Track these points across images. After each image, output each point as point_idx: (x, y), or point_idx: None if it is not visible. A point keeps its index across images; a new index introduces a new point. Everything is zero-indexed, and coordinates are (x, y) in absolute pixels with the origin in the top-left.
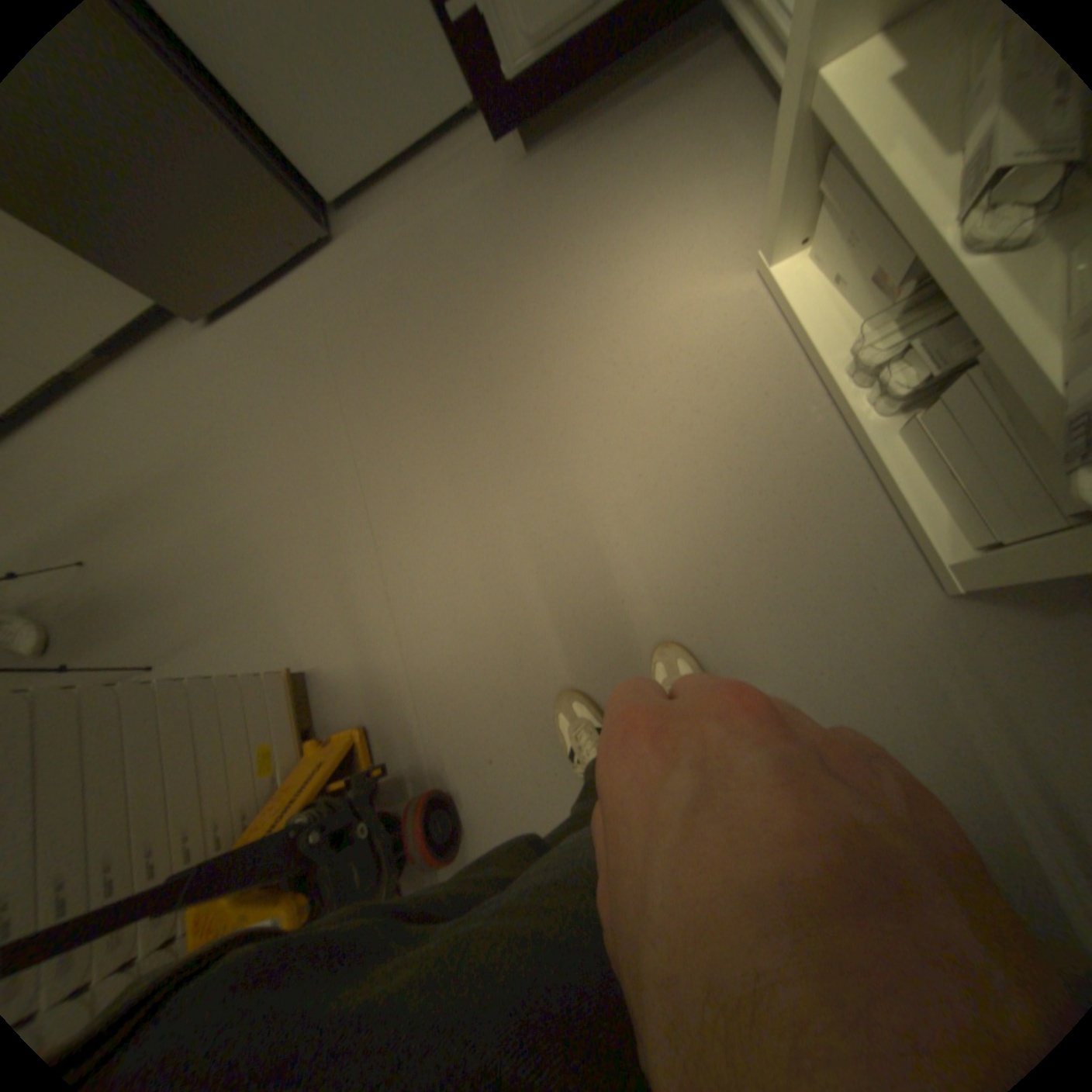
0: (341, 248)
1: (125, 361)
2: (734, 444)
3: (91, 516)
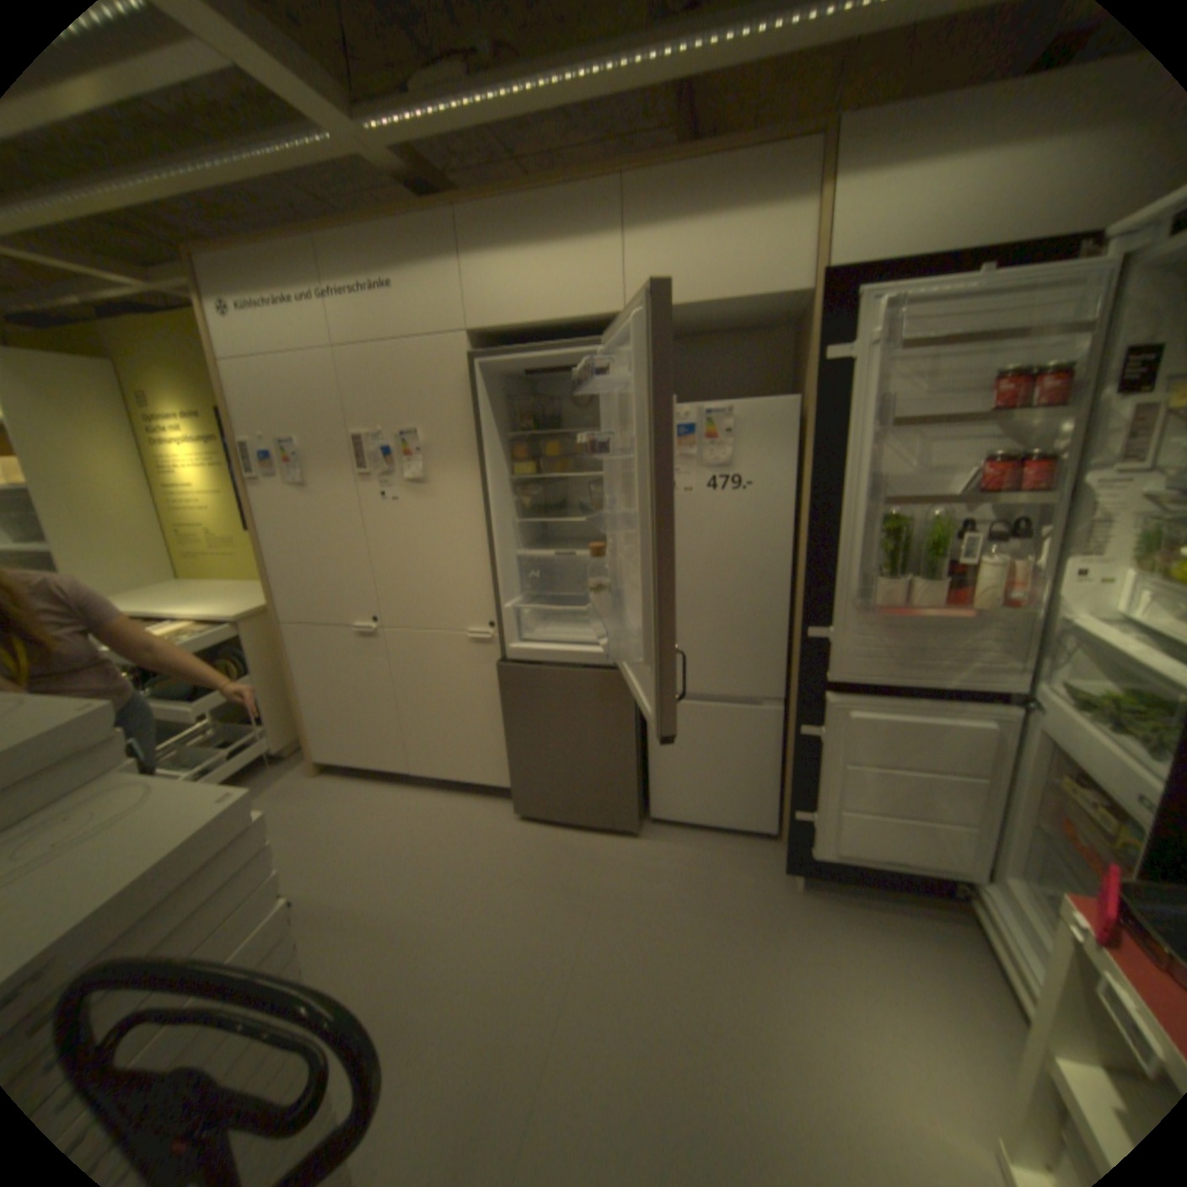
0: (640, 850)
1: (449, 796)
2: None
3: (328, 875)
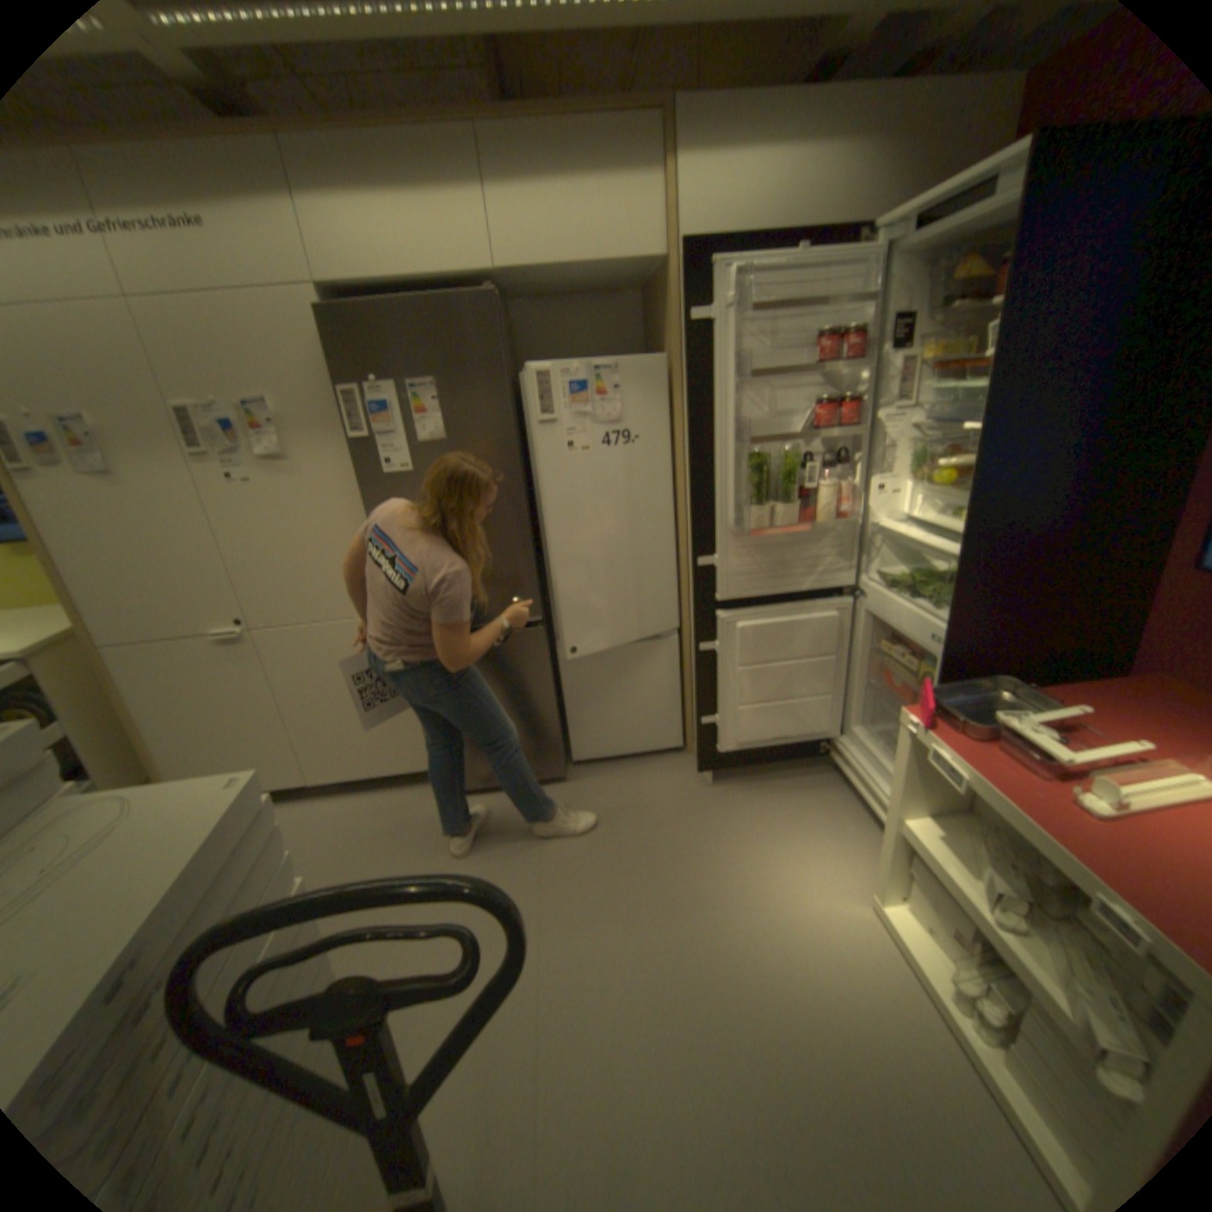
0: (570, 790)
1: (359, 796)
2: (873, 1045)
3: None
